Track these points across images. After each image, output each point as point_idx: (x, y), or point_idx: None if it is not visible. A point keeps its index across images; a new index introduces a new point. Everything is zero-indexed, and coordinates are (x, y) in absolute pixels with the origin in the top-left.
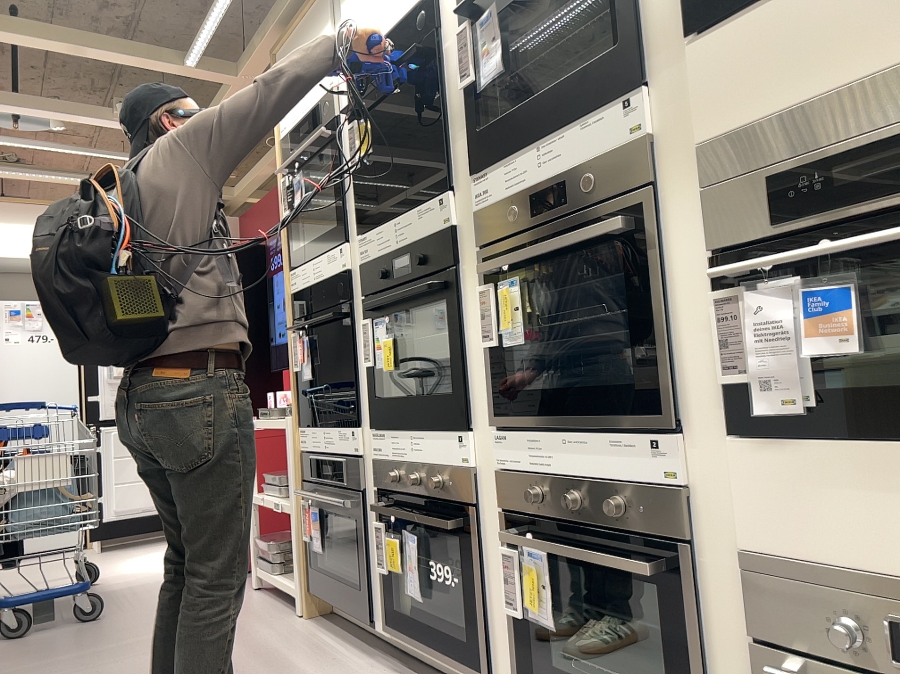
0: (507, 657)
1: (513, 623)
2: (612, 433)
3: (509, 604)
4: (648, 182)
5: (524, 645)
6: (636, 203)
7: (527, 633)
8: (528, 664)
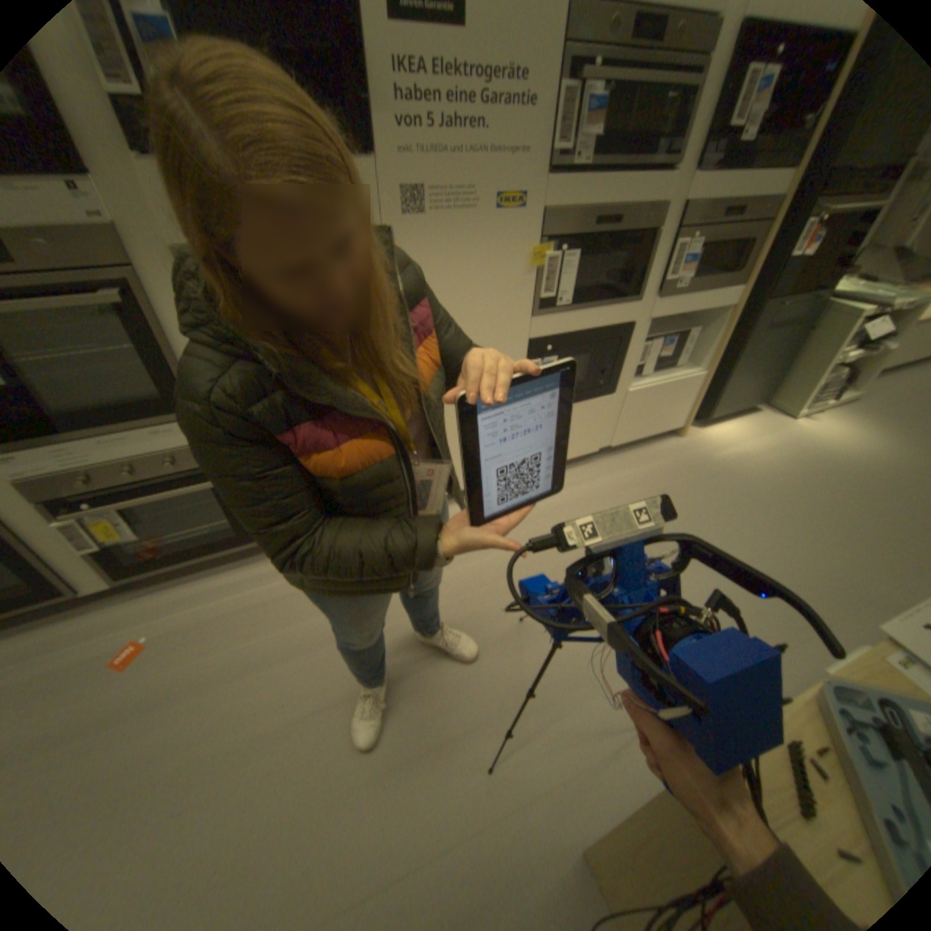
0: (84, 574)
1: (83, 556)
2: (146, 428)
3: (75, 549)
4: (123, 263)
5: (99, 560)
6: (117, 278)
7: (105, 554)
8: (106, 566)
